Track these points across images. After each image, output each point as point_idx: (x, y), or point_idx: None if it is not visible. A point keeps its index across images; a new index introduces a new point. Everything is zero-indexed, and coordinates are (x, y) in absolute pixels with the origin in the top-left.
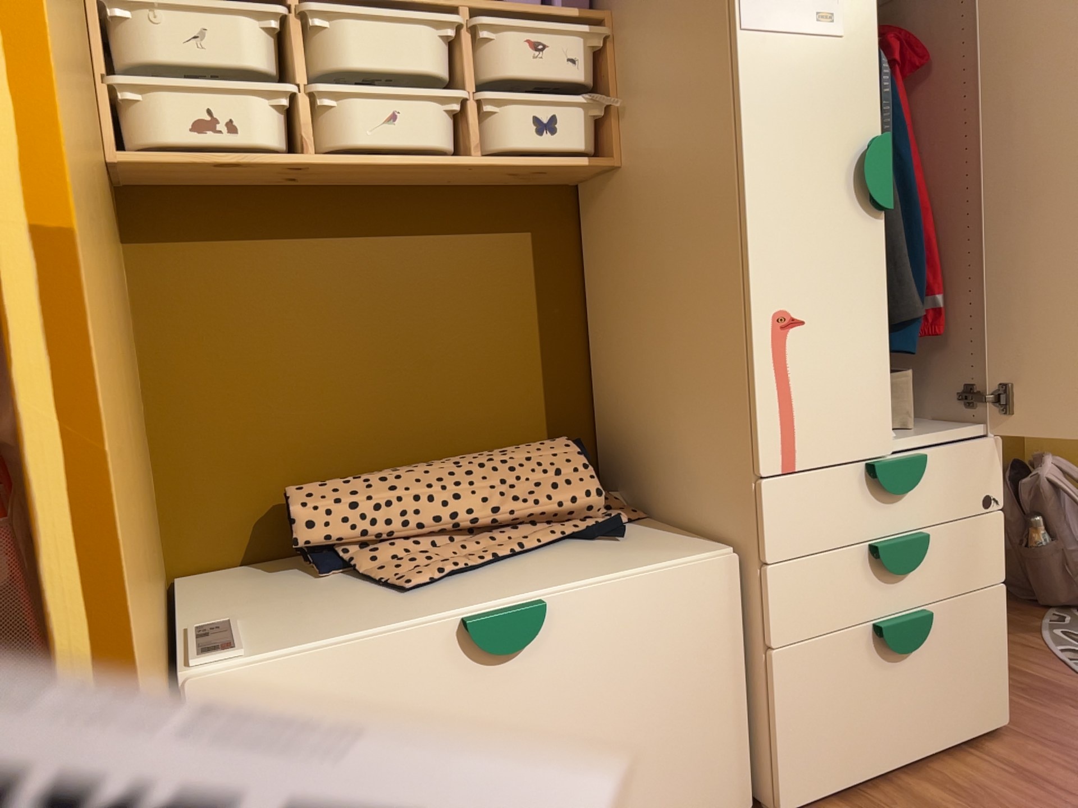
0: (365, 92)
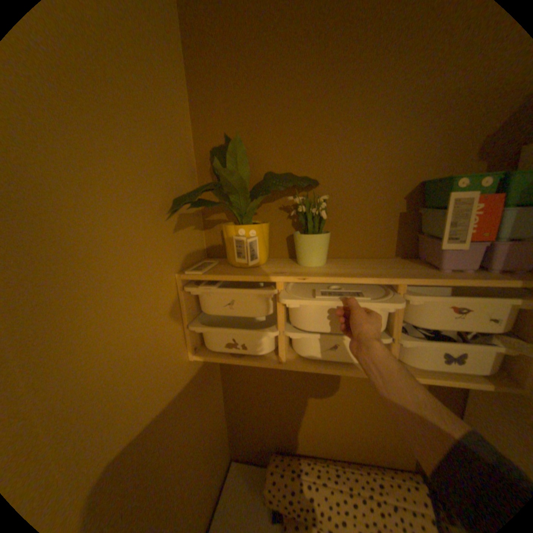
0: (317, 338)
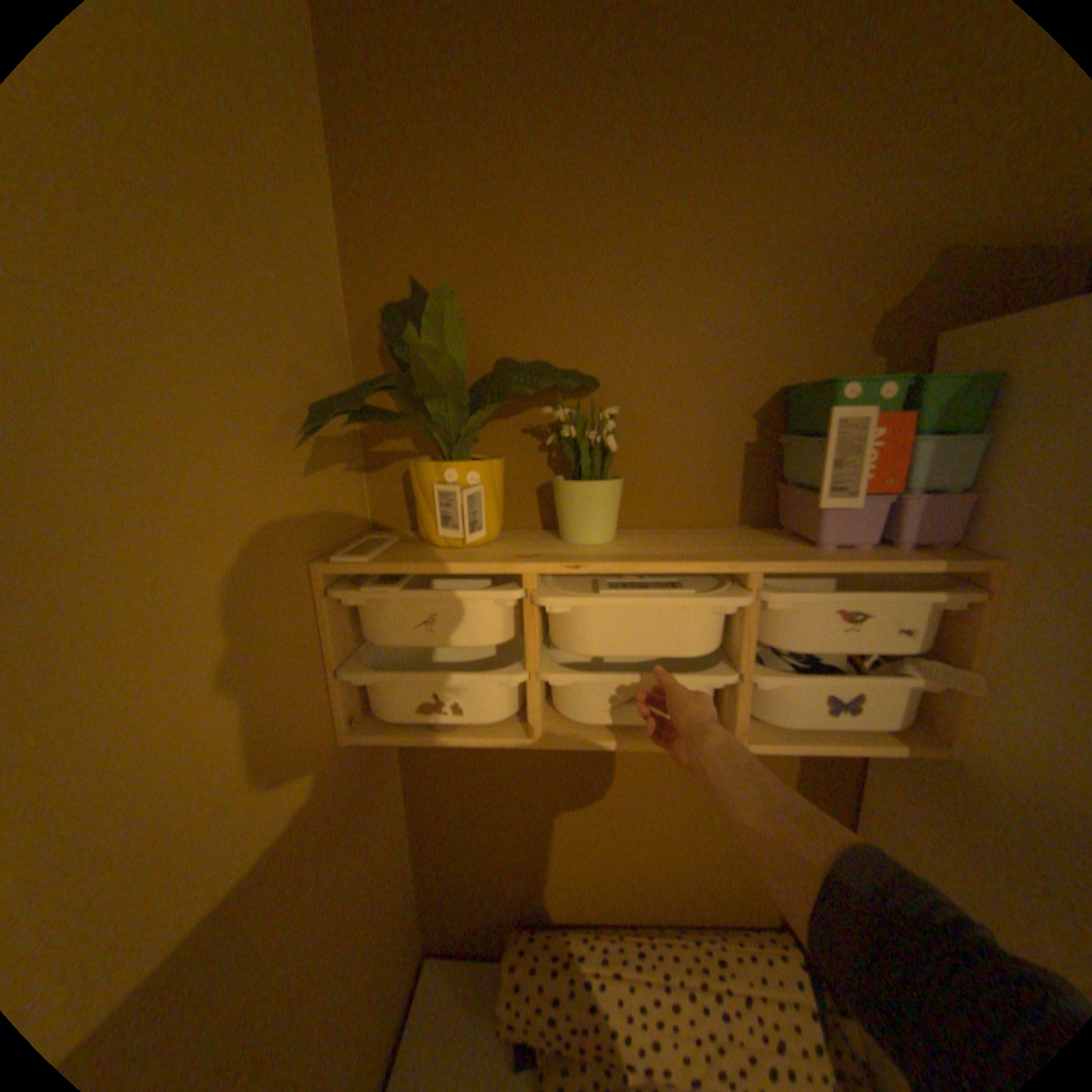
0: (602, 681)
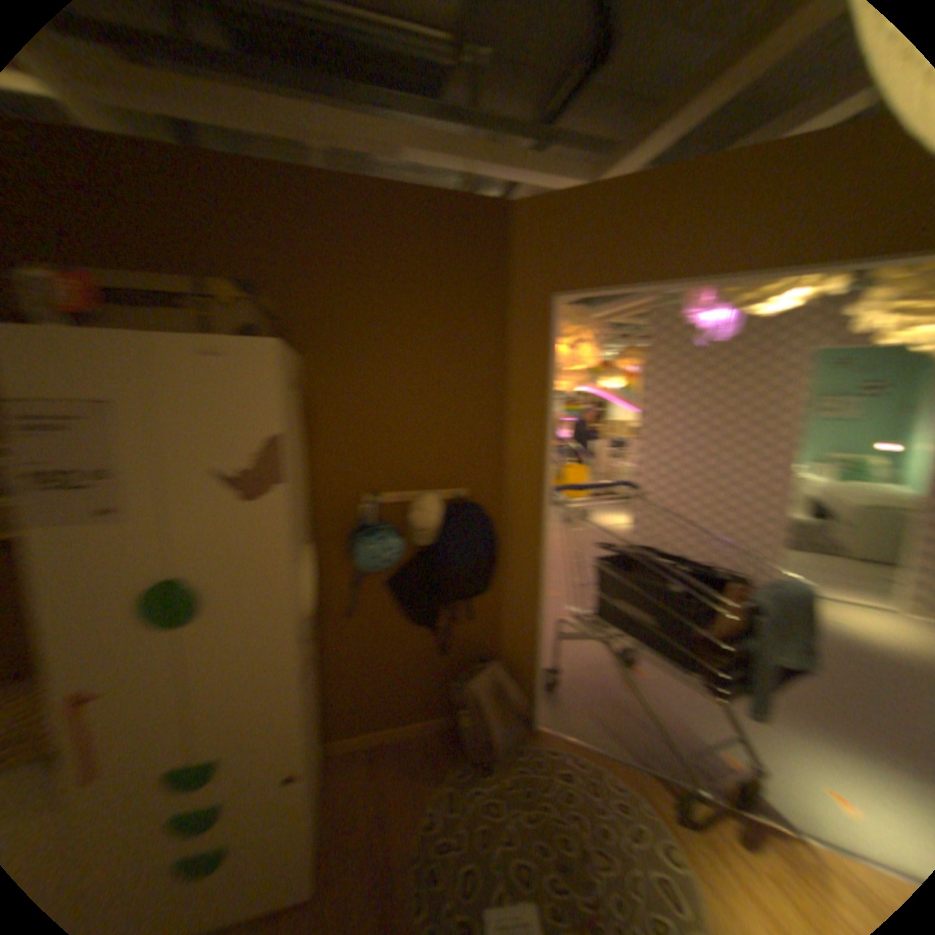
0: None
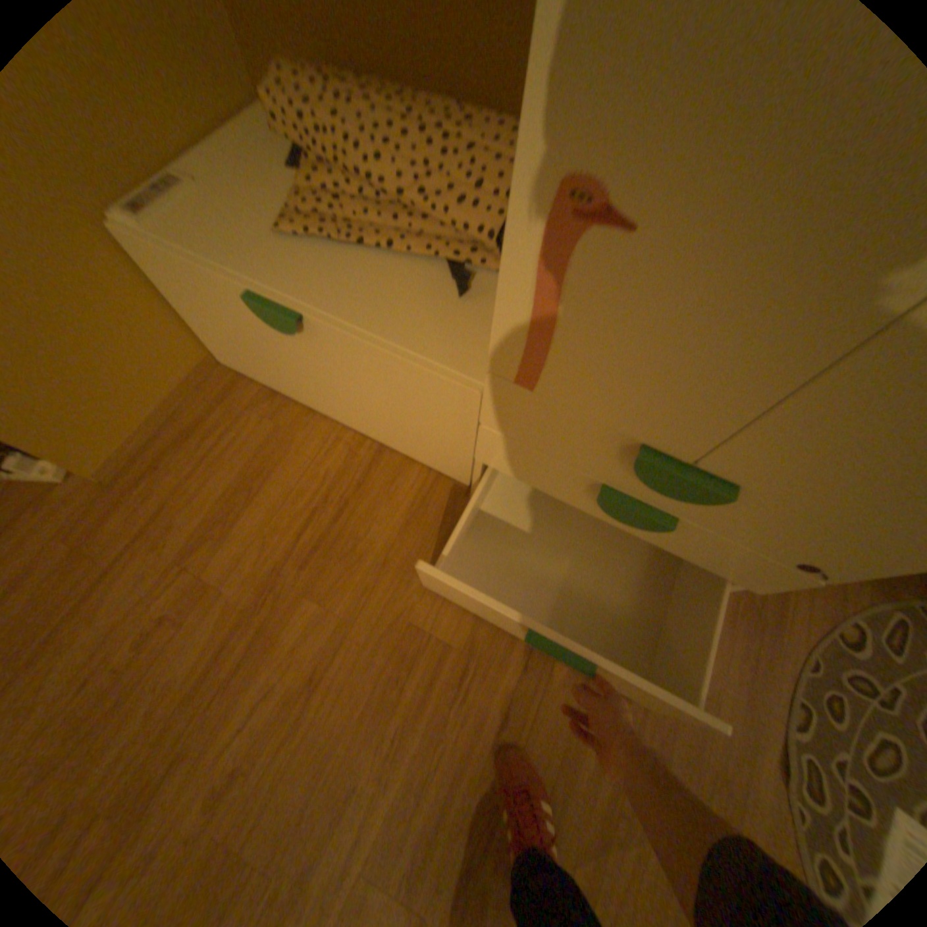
0: None
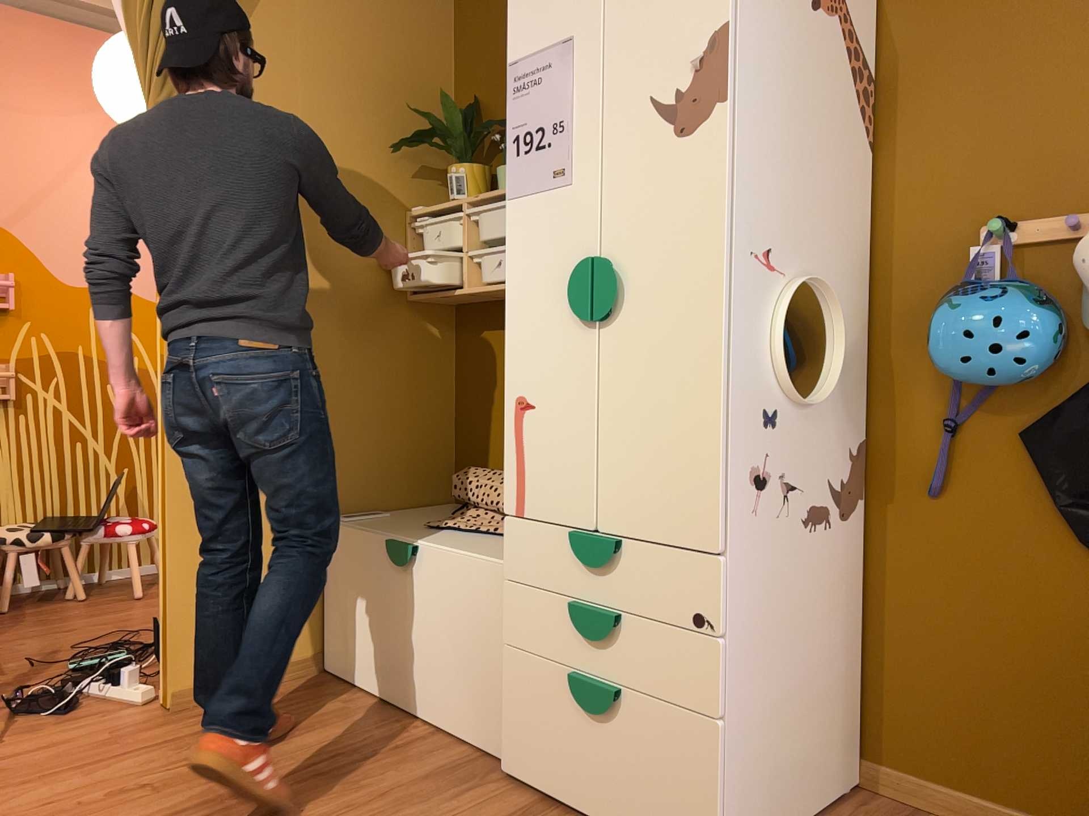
0: (481, 249)
